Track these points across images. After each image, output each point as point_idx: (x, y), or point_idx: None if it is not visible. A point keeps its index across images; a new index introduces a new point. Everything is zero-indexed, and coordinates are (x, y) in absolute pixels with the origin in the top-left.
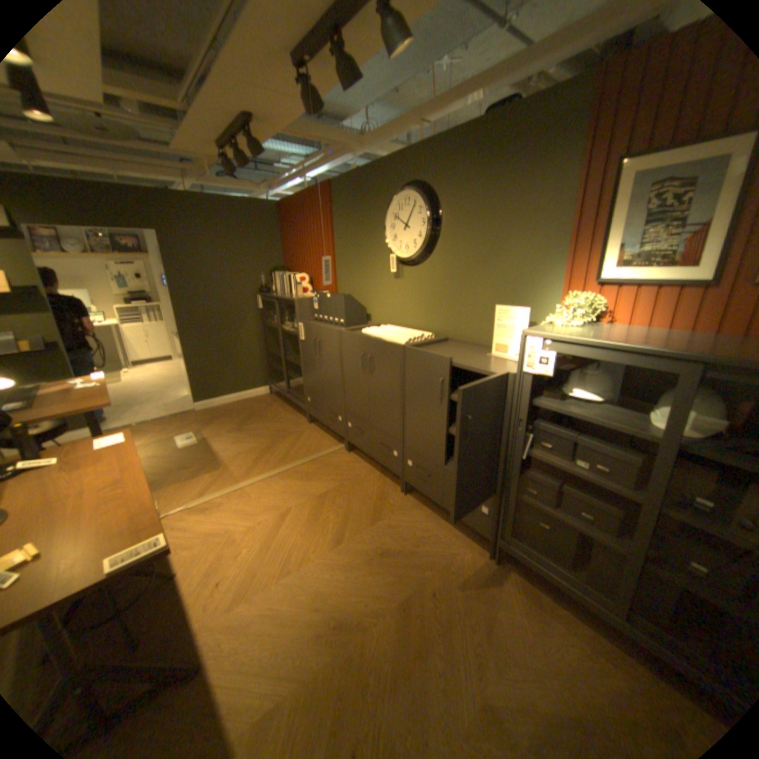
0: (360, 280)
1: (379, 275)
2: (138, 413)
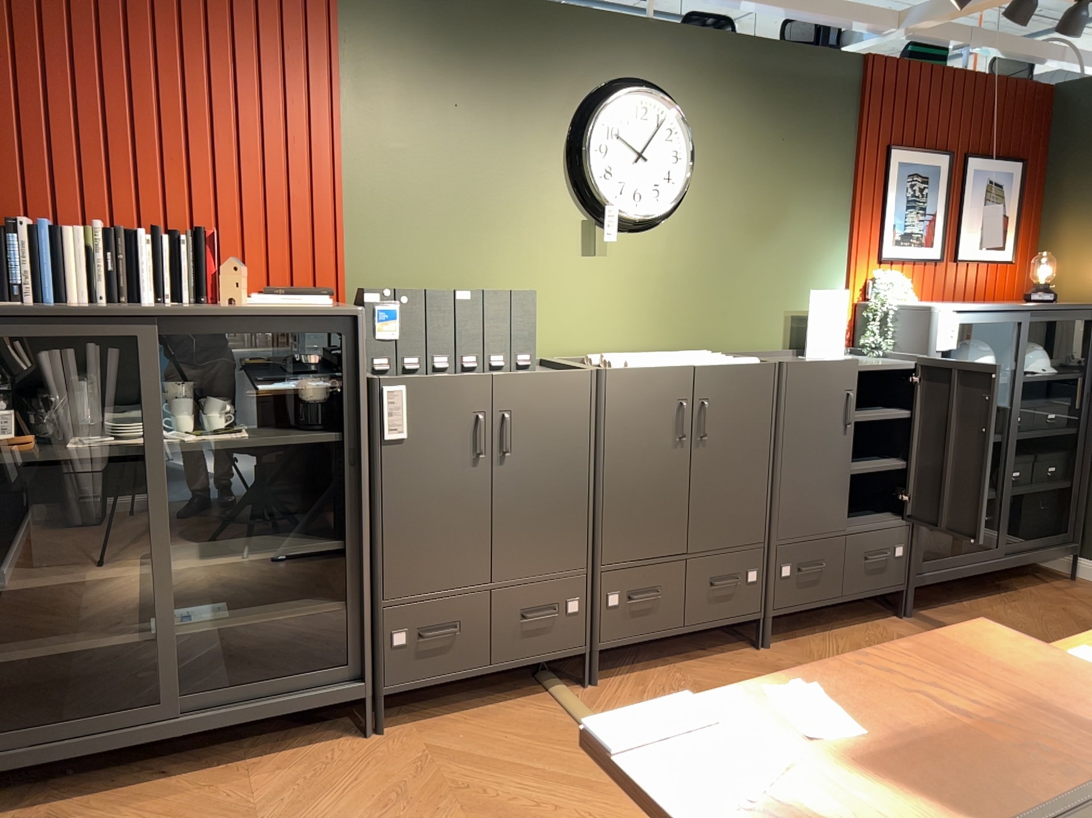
0: (459, 256)
1: (535, 245)
2: None
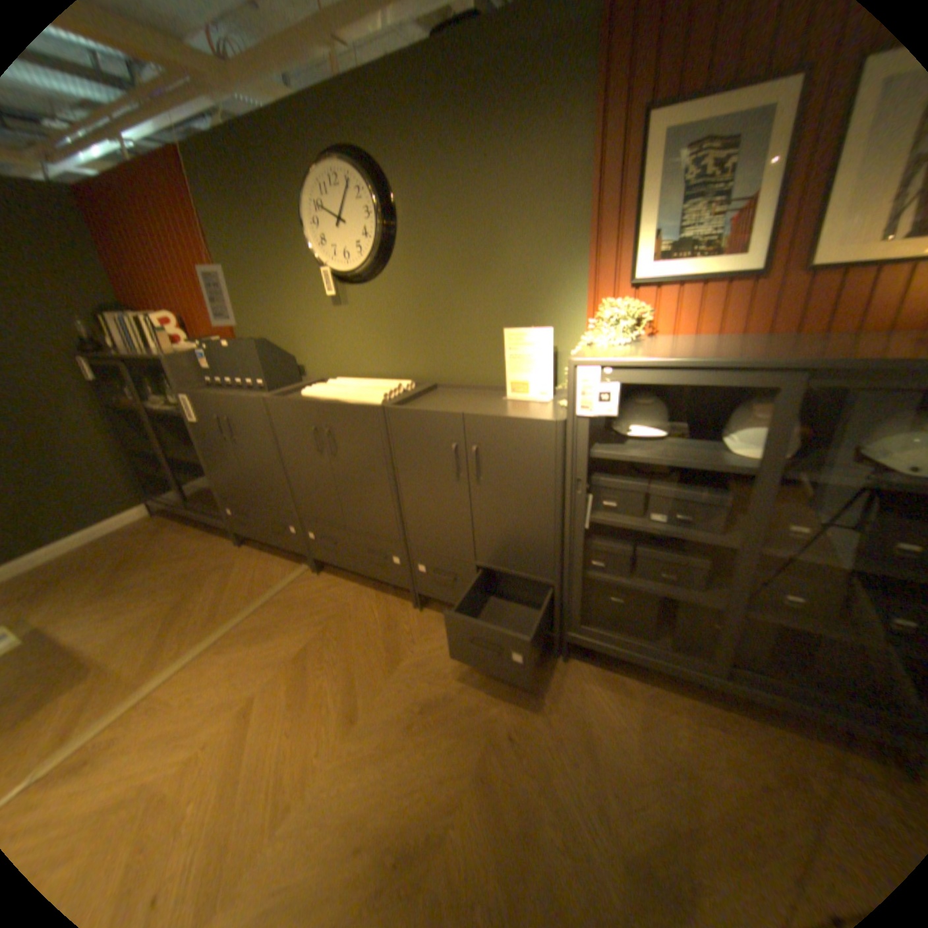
0: (273, 314)
1: (306, 303)
2: None
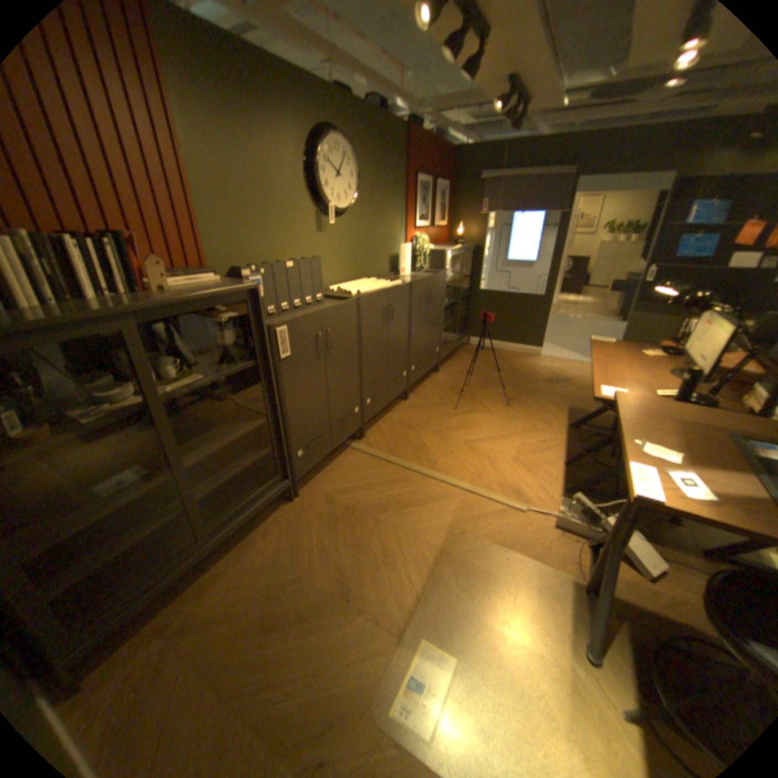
0: (262, 238)
1: (296, 229)
2: None
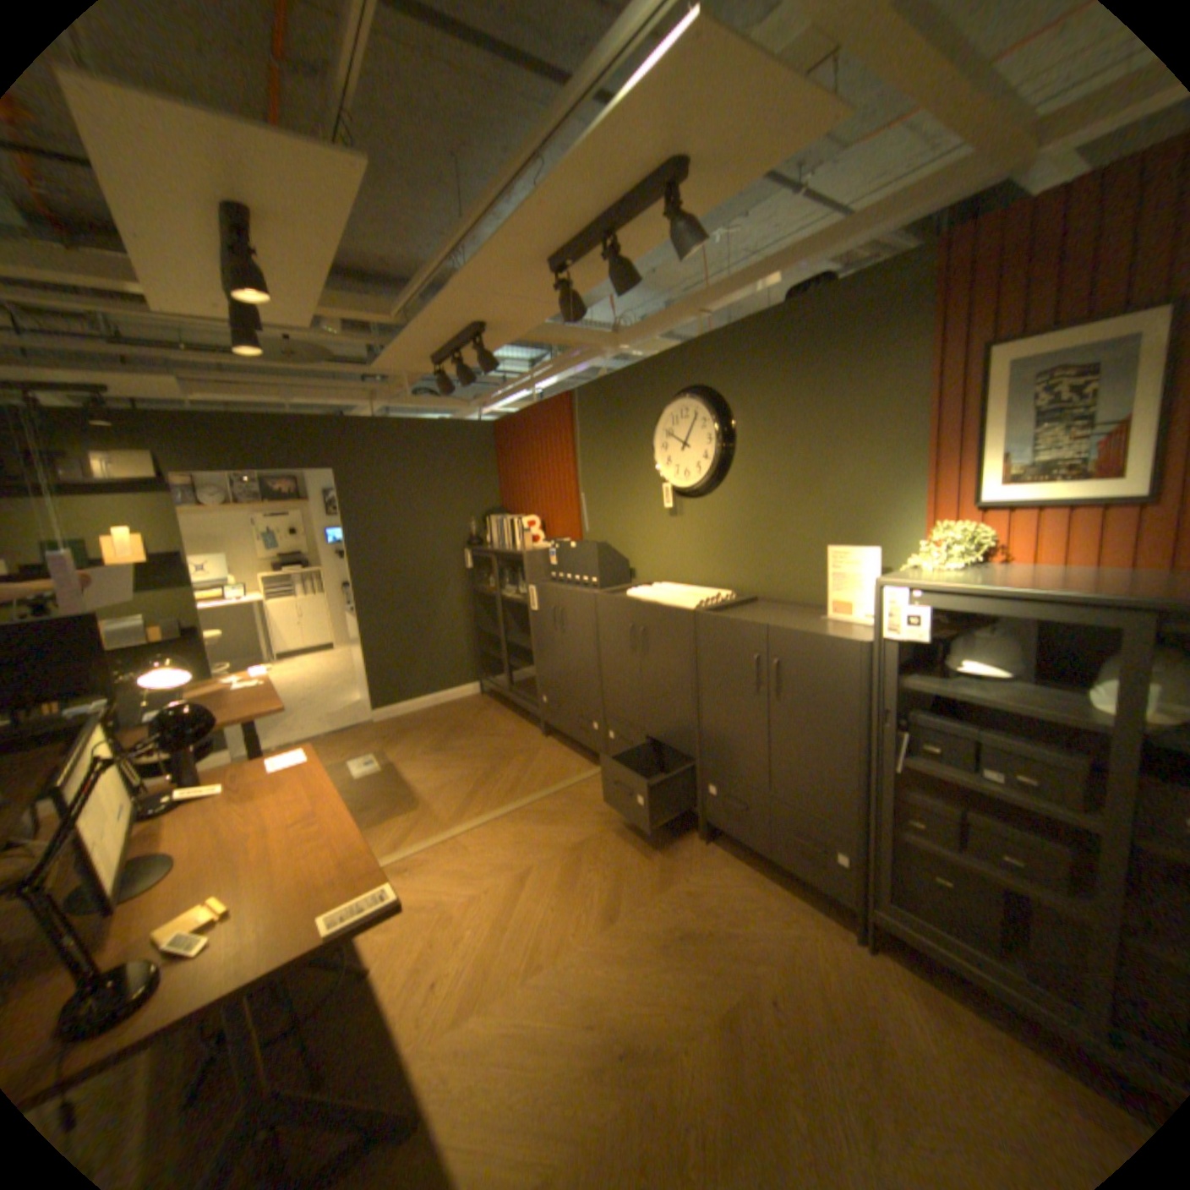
0: (617, 521)
1: (646, 512)
2: (291, 728)
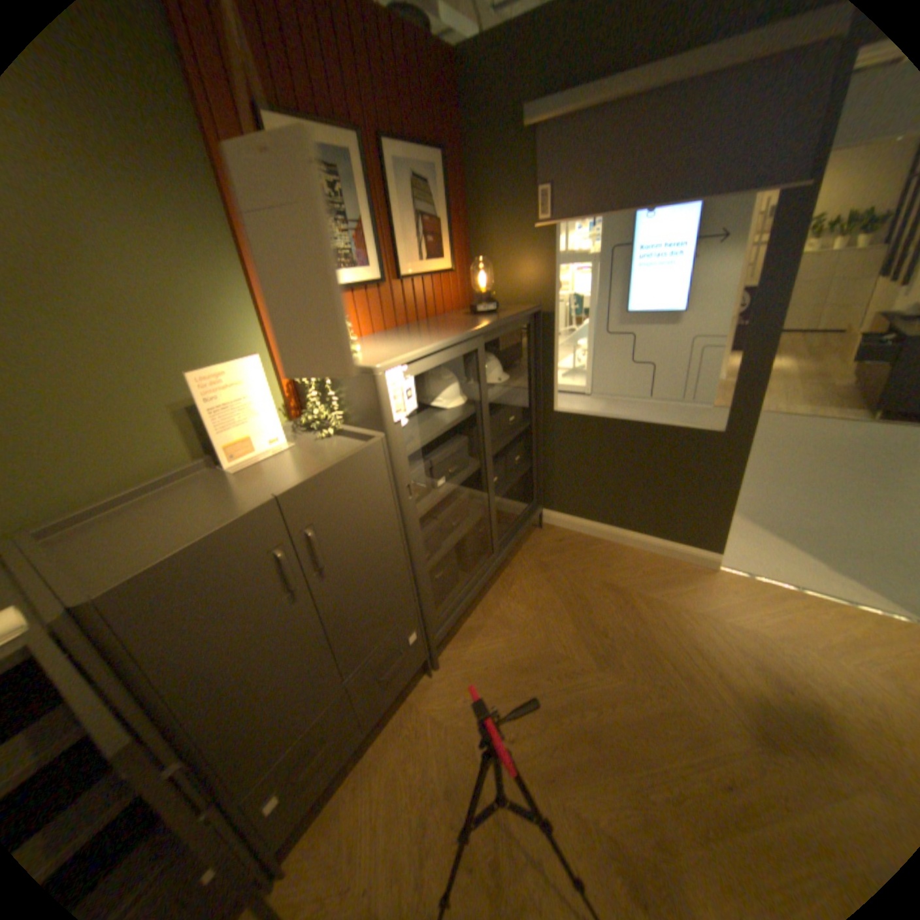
0: None
1: None
2: None
